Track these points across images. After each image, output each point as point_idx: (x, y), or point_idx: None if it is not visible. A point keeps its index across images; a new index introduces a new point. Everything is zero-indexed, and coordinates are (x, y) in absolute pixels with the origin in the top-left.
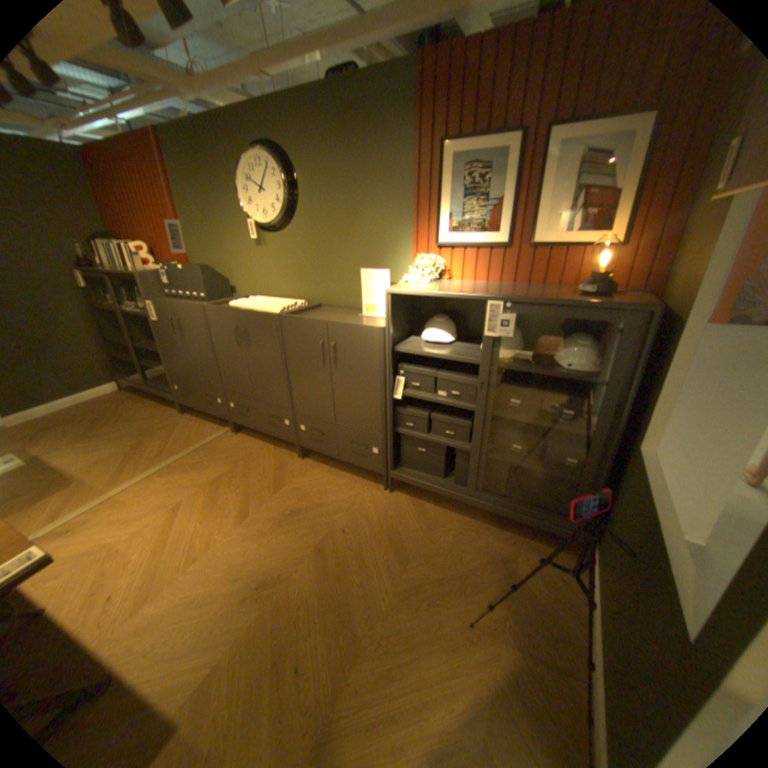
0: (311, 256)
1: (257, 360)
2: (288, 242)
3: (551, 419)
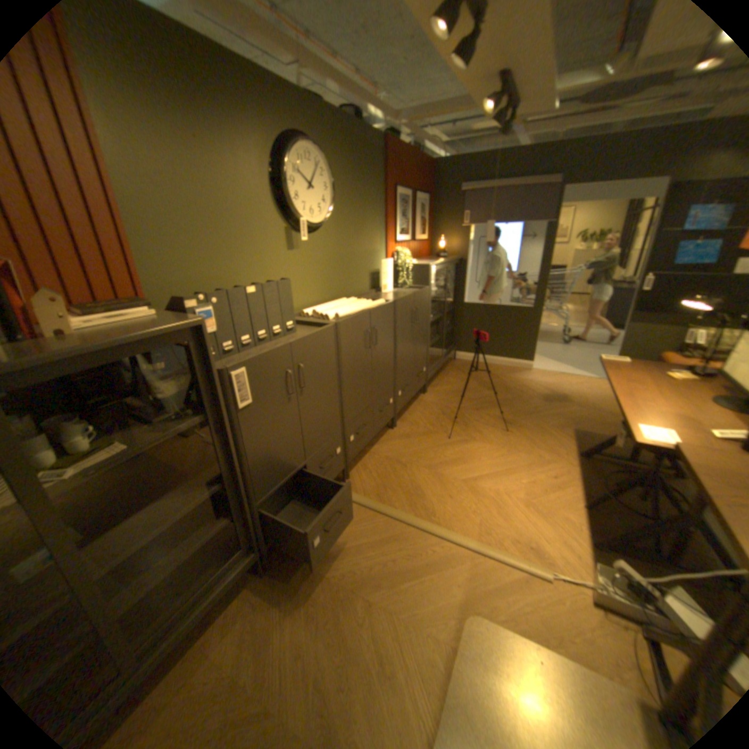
0: (338, 256)
1: (379, 355)
2: (321, 243)
3: (446, 308)
